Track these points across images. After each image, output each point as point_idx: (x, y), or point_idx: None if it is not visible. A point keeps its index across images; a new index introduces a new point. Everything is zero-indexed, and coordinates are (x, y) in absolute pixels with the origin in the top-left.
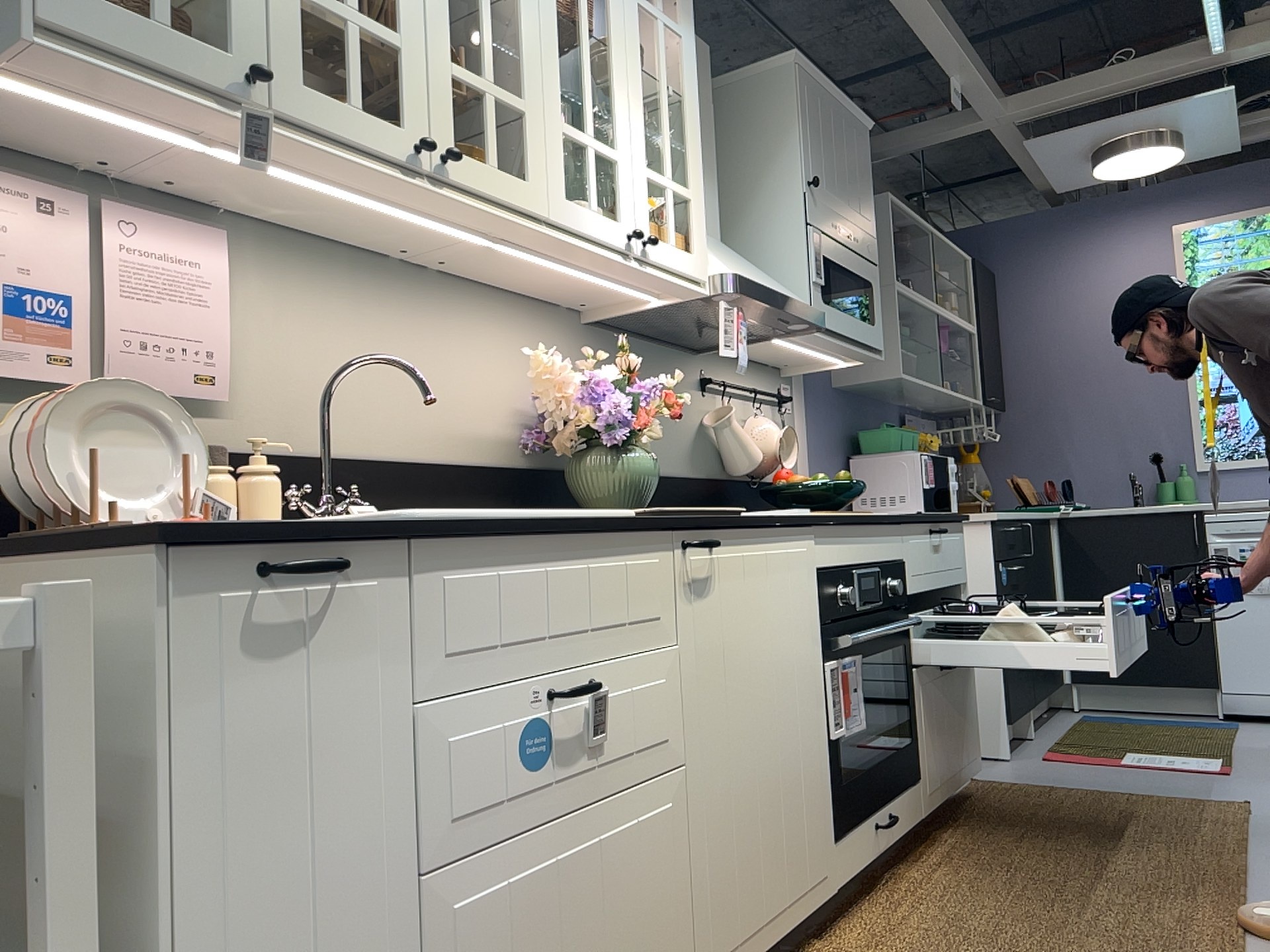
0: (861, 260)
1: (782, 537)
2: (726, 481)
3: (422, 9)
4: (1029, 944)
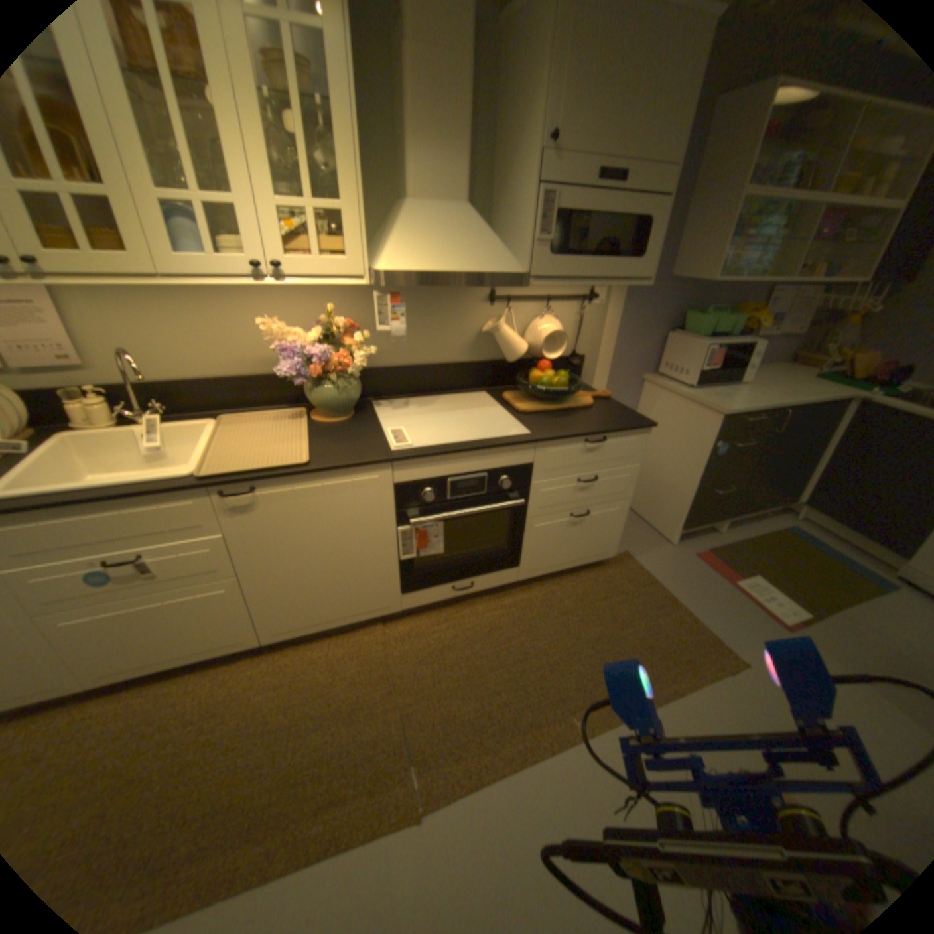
0: (645, 192)
1: (344, 475)
2: (503, 362)
3: None
4: (446, 687)
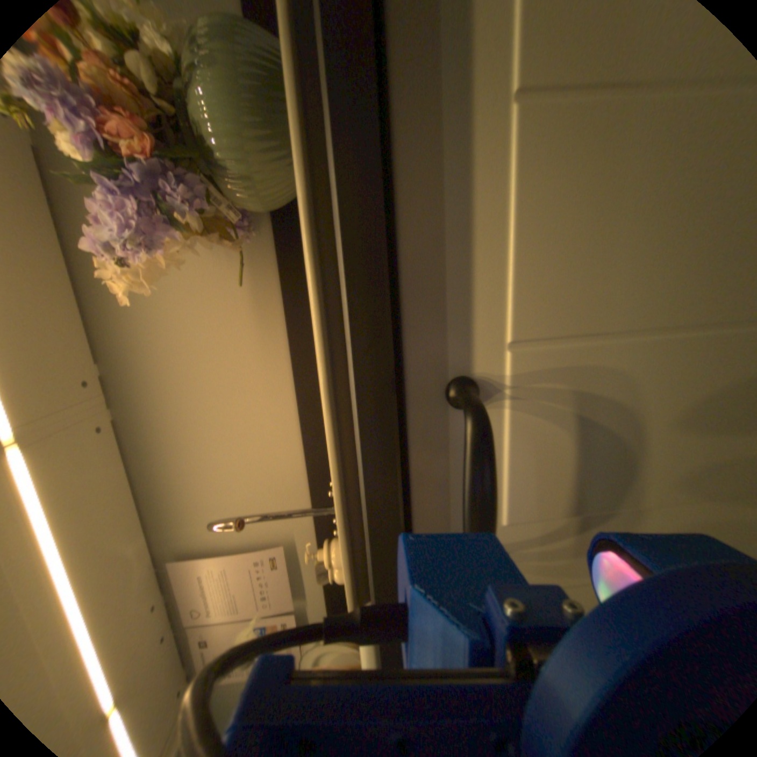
0: None
1: None
2: None
3: None
4: None
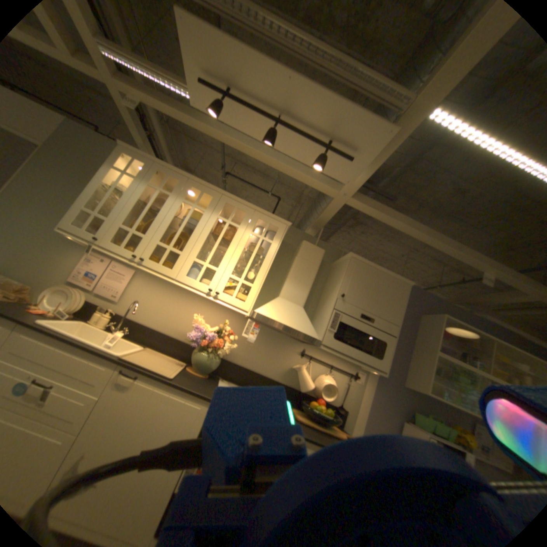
0: (383, 332)
1: (183, 397)
2: (299, 392)
3: (156, 232)
4: None
